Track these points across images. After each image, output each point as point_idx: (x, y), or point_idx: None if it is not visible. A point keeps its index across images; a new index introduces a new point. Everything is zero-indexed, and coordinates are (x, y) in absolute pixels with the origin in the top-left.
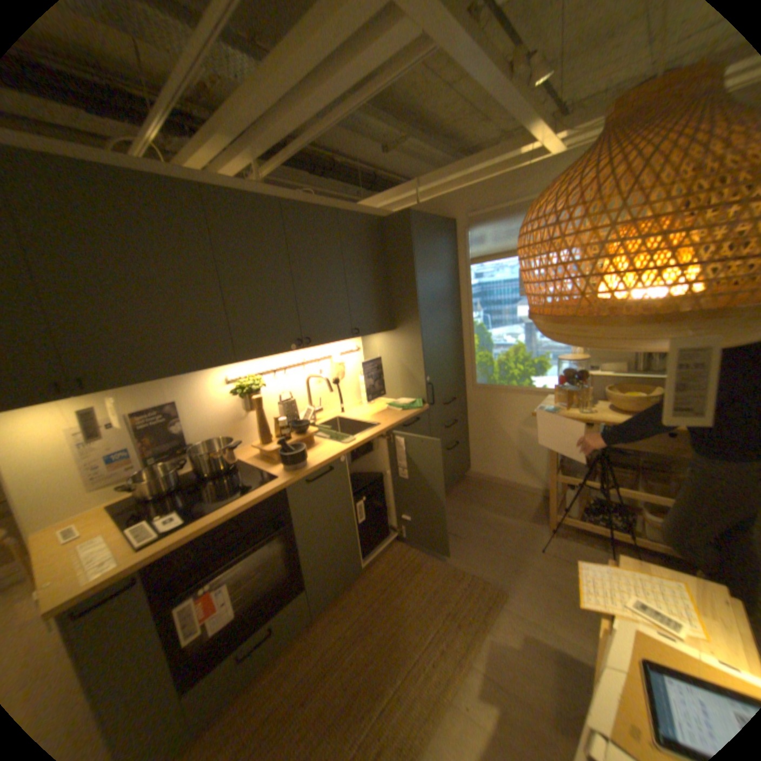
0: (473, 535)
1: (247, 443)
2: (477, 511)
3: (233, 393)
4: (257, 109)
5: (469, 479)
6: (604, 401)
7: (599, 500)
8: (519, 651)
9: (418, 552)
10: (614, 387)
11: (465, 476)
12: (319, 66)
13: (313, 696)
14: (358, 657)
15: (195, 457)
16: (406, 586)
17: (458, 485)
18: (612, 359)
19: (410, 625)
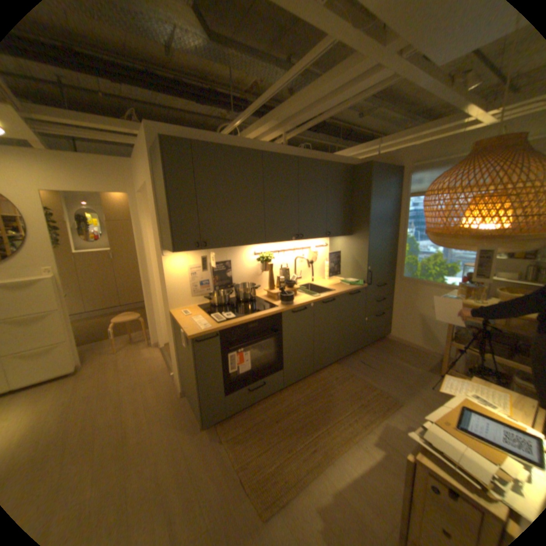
0: (385, 370)
1: (259, 288)
2: (390, 358)
3: (257, 260)
4: (294, 110)
5: (388, 339)
6: (497, 298)
7: (483, 366)
8: (404, 432)
9: (347, 372)
10: (505, 289)
11: (386, 337)
12: (332, 91)
13: (282, 421)
14: (307, 411)
15: (237, 290)
16: (338, 386)
17: (380, 342)
18: (508, 270)
19: (338, 404)
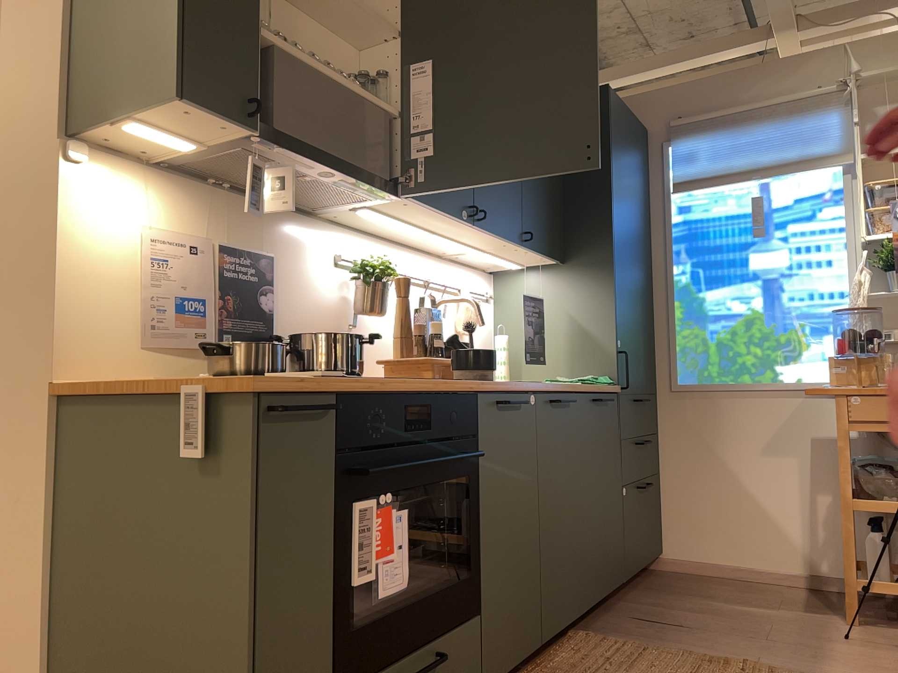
0: (712, 624)
1: None
2: (701, 601)
3: (352, 273)
4: None
5: (662, 571)
6: None
7: None
8: None
9: (624, 640)
10: None
11: (654, 568)
12: None
13: None
14: None
15: (307, 342)
16: None
17: (648, 577)
18: None
19: None
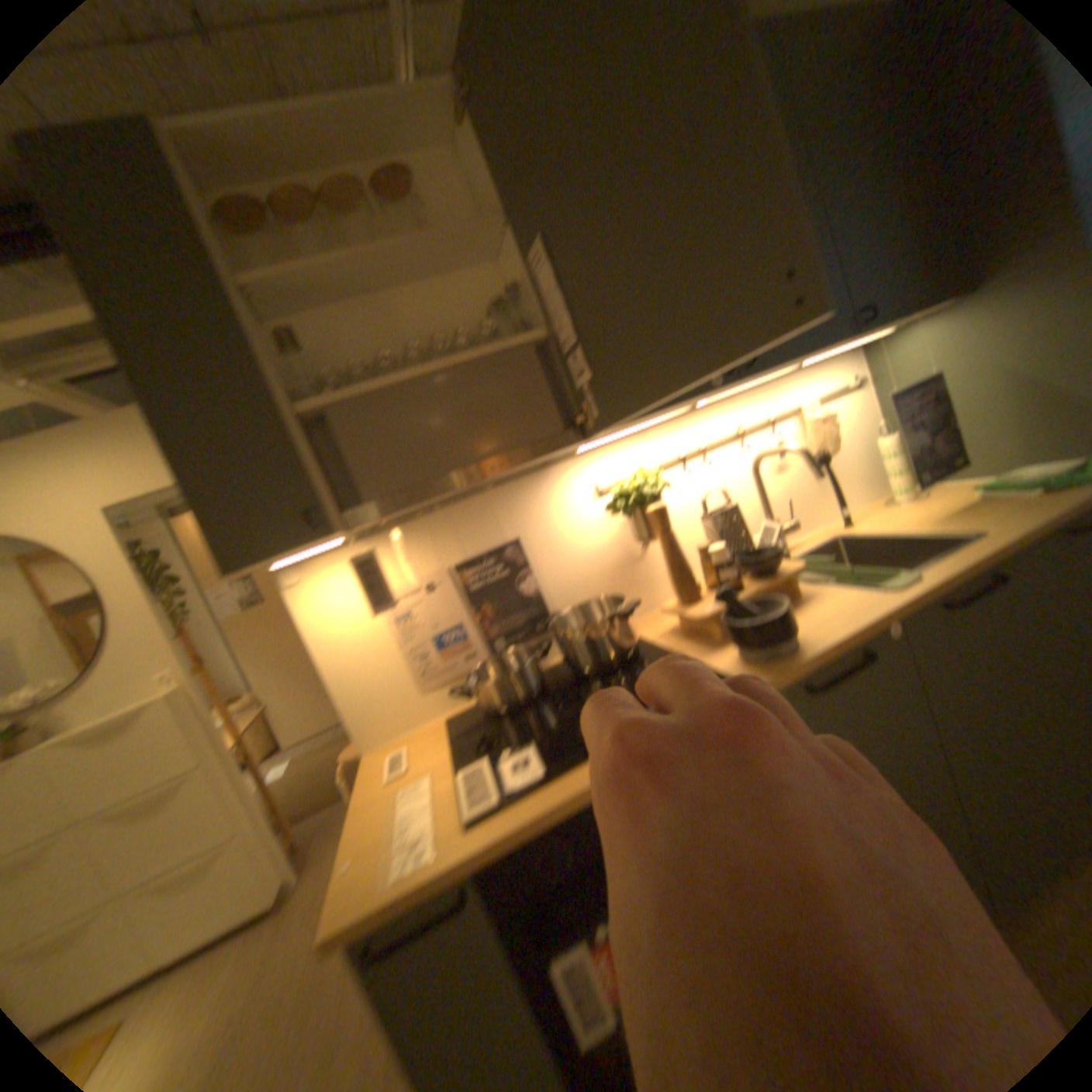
0: None
1: (653, 604)
2: None
3: (611, 509)
4: None
5: None
6: None
7: None
8: None
9: None
10: None
11: None
12: None
13: None
14: None
15: (563, 635)
16: None
17: None
18: None
19: None
